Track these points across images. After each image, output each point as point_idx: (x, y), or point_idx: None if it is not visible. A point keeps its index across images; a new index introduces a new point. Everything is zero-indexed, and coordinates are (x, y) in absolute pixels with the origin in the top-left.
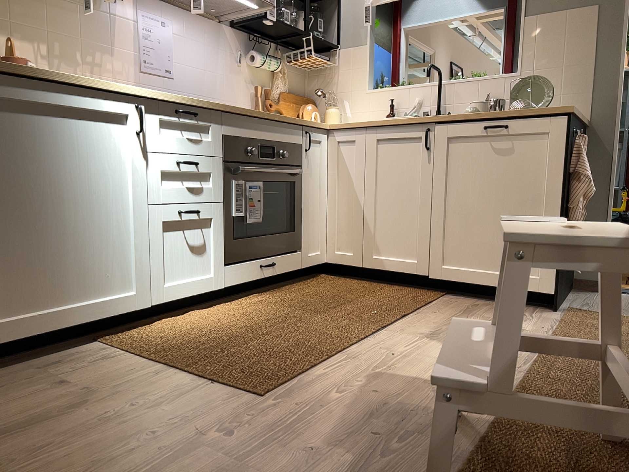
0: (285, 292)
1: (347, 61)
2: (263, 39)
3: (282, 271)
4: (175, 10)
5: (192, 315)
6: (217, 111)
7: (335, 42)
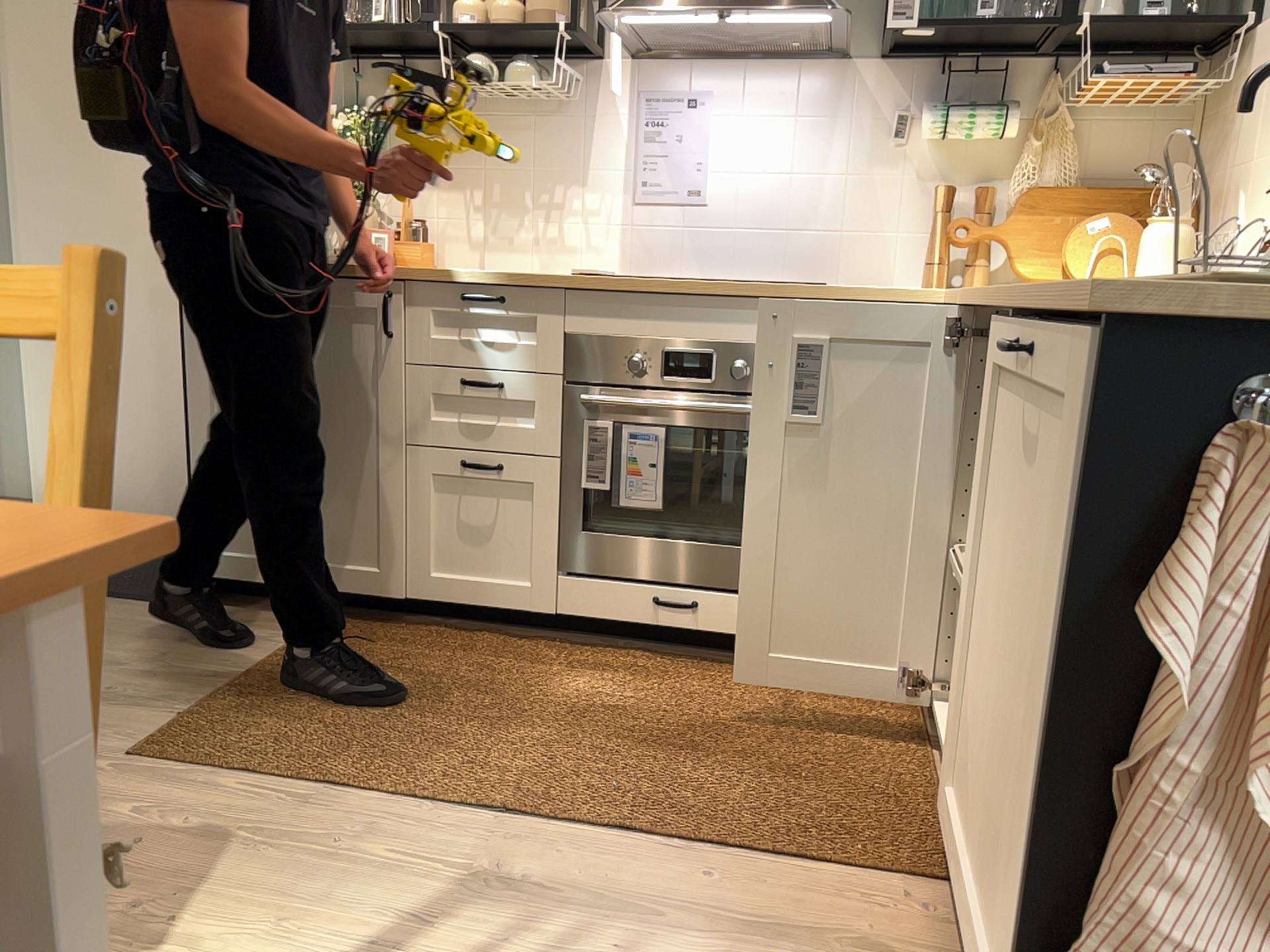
0: (700, 678)
1: (1264, 62)
2: (995, 57)
3: (725, 631)
4: (737, 58)
5: (481, 640)
6: (550, 289)
7: (1256, 2)
